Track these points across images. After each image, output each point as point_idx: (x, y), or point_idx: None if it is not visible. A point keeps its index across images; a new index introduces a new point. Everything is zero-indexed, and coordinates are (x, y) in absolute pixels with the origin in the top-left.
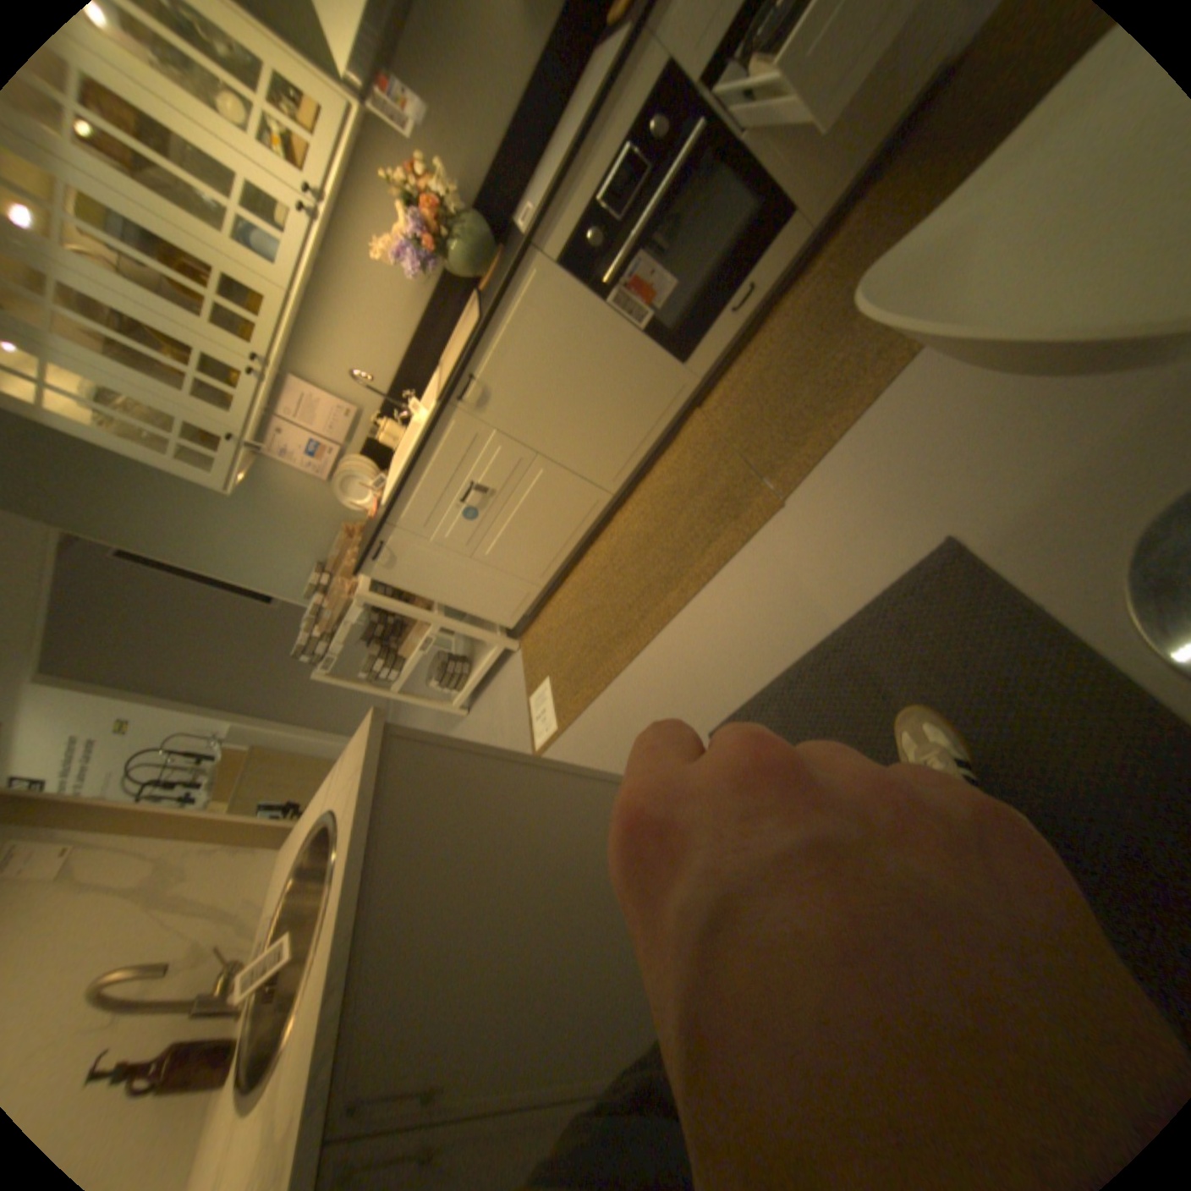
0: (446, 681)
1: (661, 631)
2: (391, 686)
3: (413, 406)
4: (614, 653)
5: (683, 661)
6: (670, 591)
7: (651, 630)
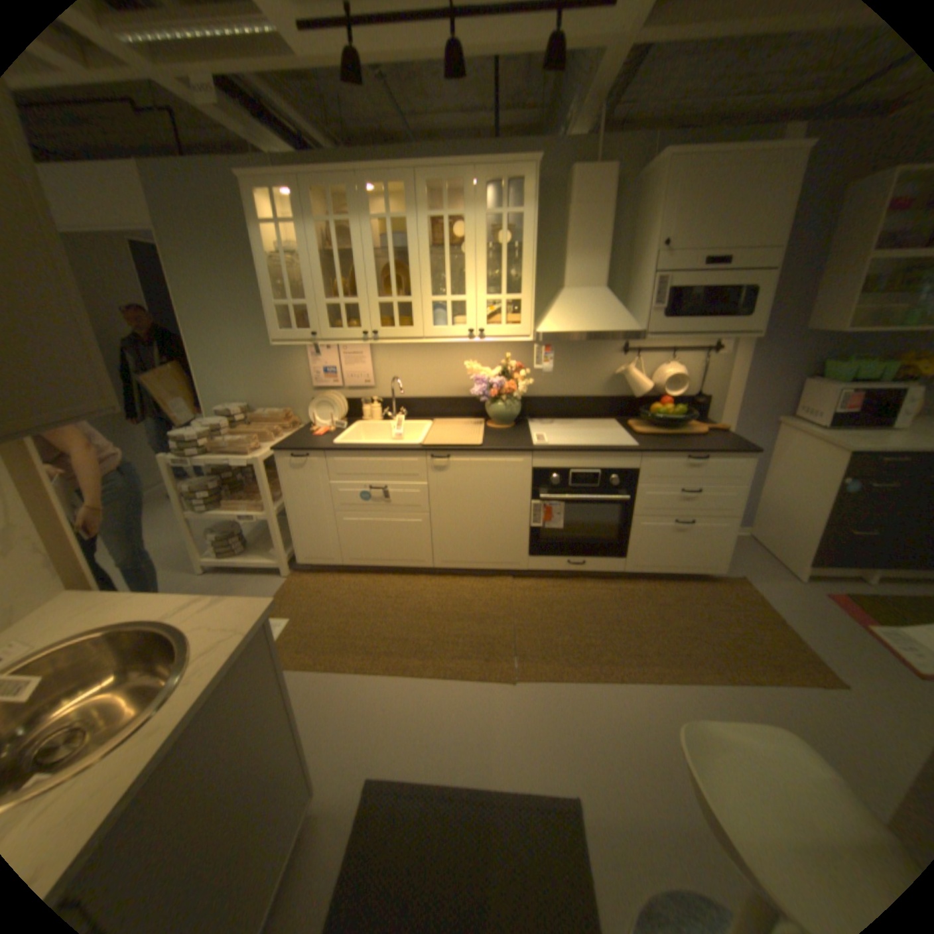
0: (218, 545)
1: (389, 677)
2: (186, 510)
3: (398, 418)
4: (347, 657)
5: (387, 712)
6: (415, 660)
7: (384, 670)
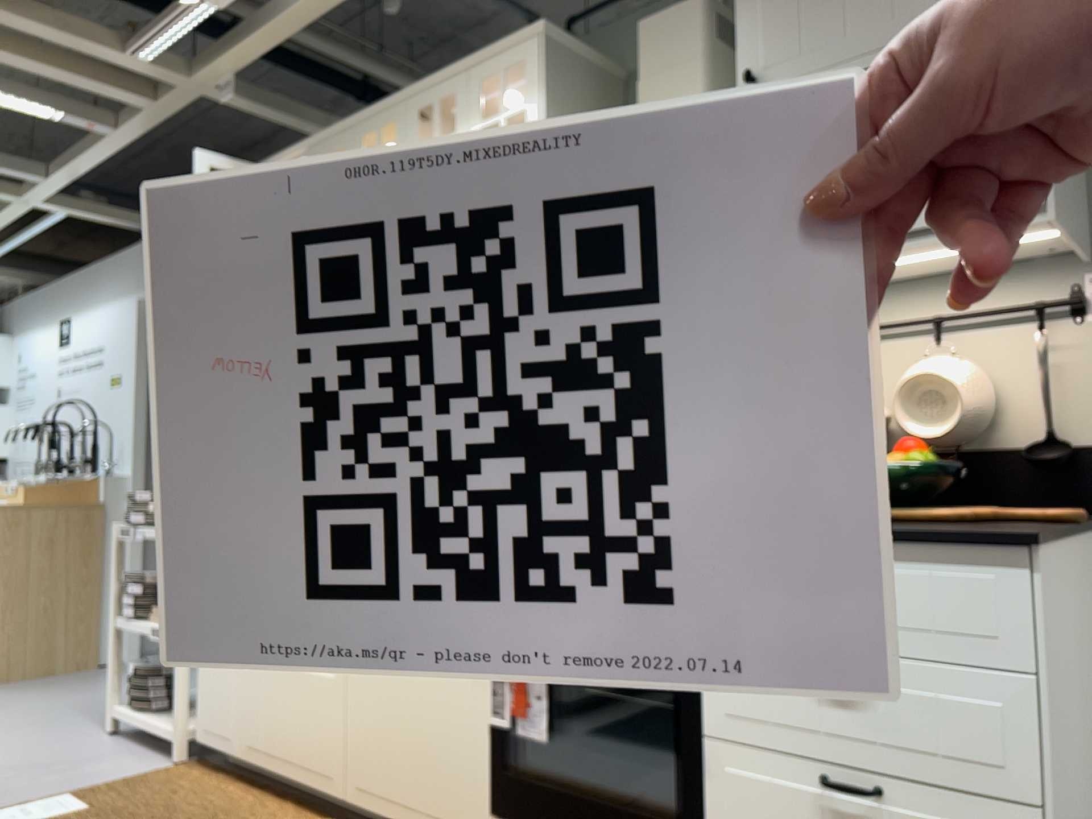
0: (136, 683)
1: None
2: (122, 615)
3: None
4: None
5: None
6: None
7: None
